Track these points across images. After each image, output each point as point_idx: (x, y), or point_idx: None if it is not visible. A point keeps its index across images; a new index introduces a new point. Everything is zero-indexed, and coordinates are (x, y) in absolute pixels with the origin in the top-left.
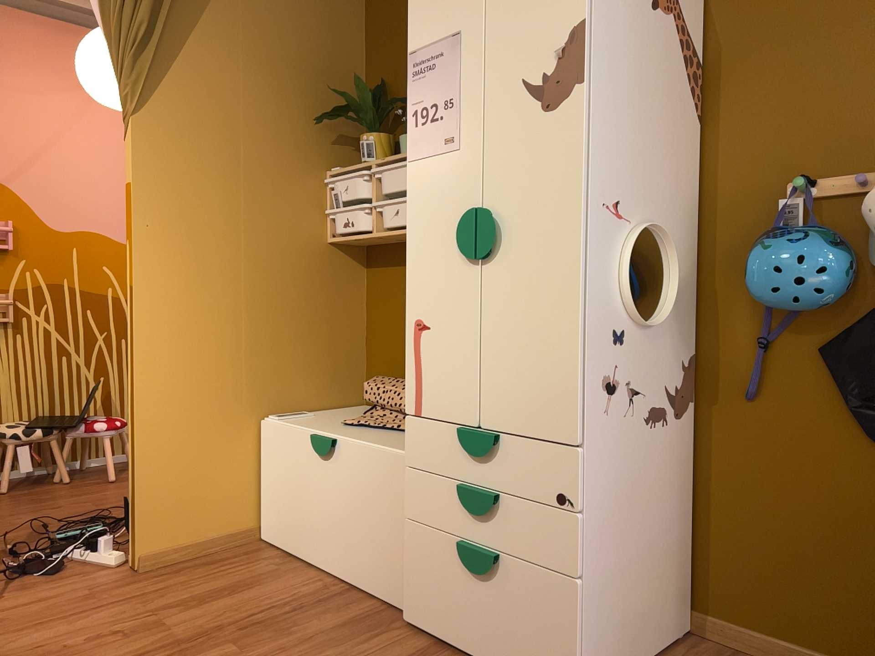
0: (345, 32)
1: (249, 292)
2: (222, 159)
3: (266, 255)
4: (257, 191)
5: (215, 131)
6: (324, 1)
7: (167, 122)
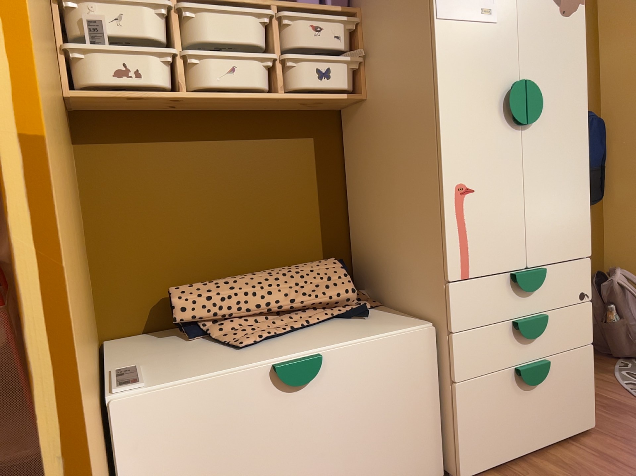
0: None
1: None
2: None
3: None
4: None
5: None
6: None
7: None
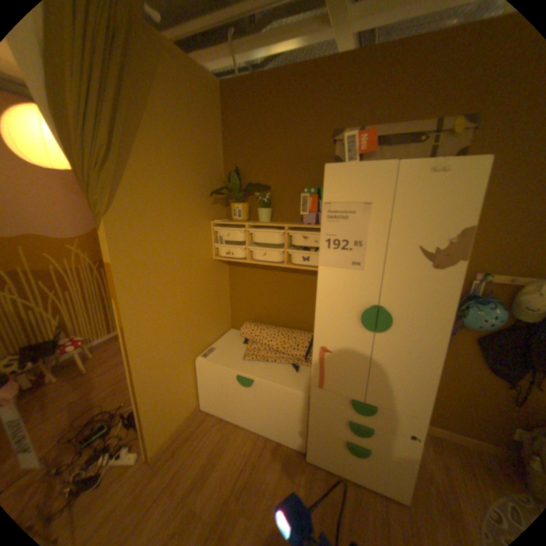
0: (213, 135)
1: (184, 301)
2: (162, 231)
3: (189, 278)
4: (182, 244)
5: (156, 214)
6: (203, 114)
7: (127, 215)
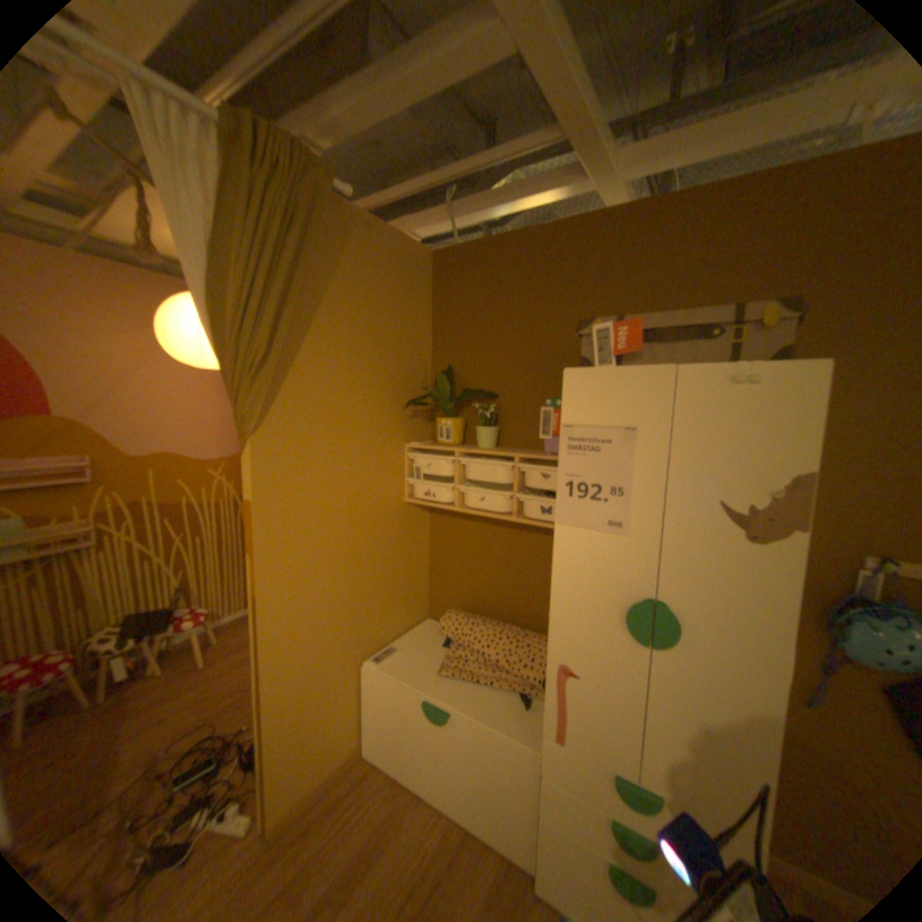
0: (419, 322)
1: (353, 566)
2: (331, 458)
3: (365, 530)
4: (358, 477)
5: (324, 434)
6: (405, 296)
7: (284, 436)
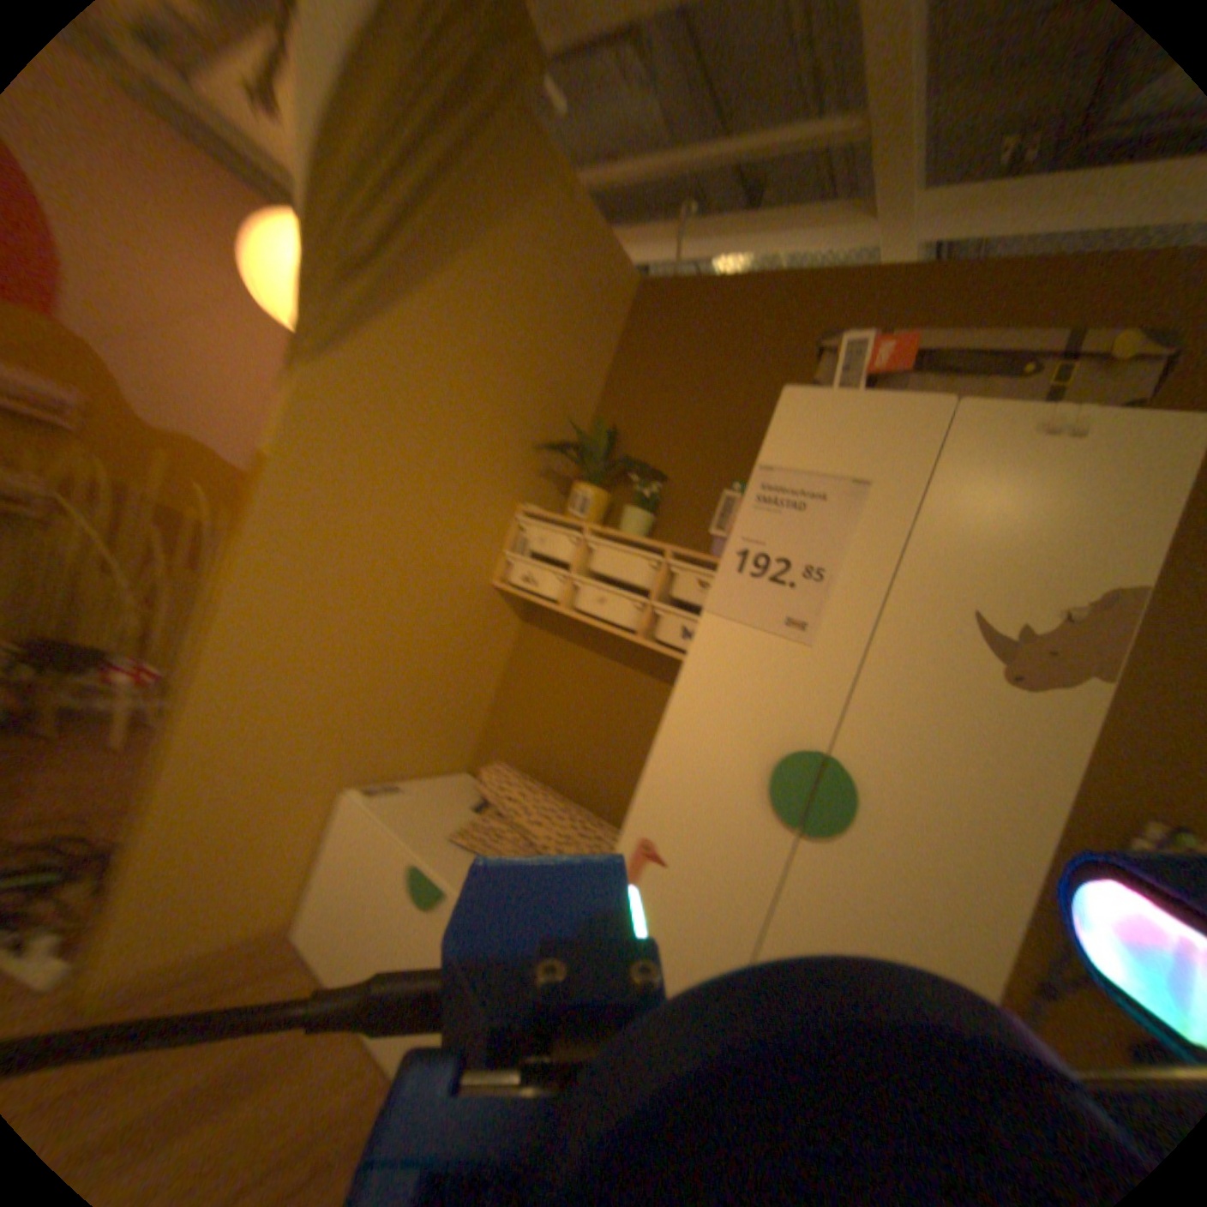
0: (592, 354)
1: (381, 633)
2: (405, 458)
3: (417, 590)
4: (434, 509)
5: (407, 419)
6: (585, 309)
7: (348, 385)
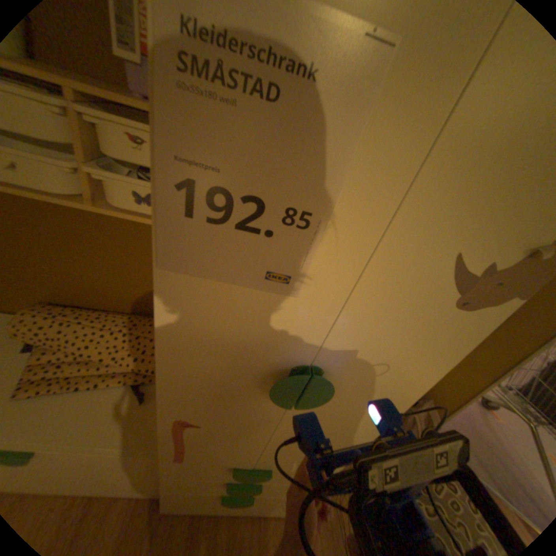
0: None
1: None
2: None
3: None
4: None
5: None
6: None
7: None
